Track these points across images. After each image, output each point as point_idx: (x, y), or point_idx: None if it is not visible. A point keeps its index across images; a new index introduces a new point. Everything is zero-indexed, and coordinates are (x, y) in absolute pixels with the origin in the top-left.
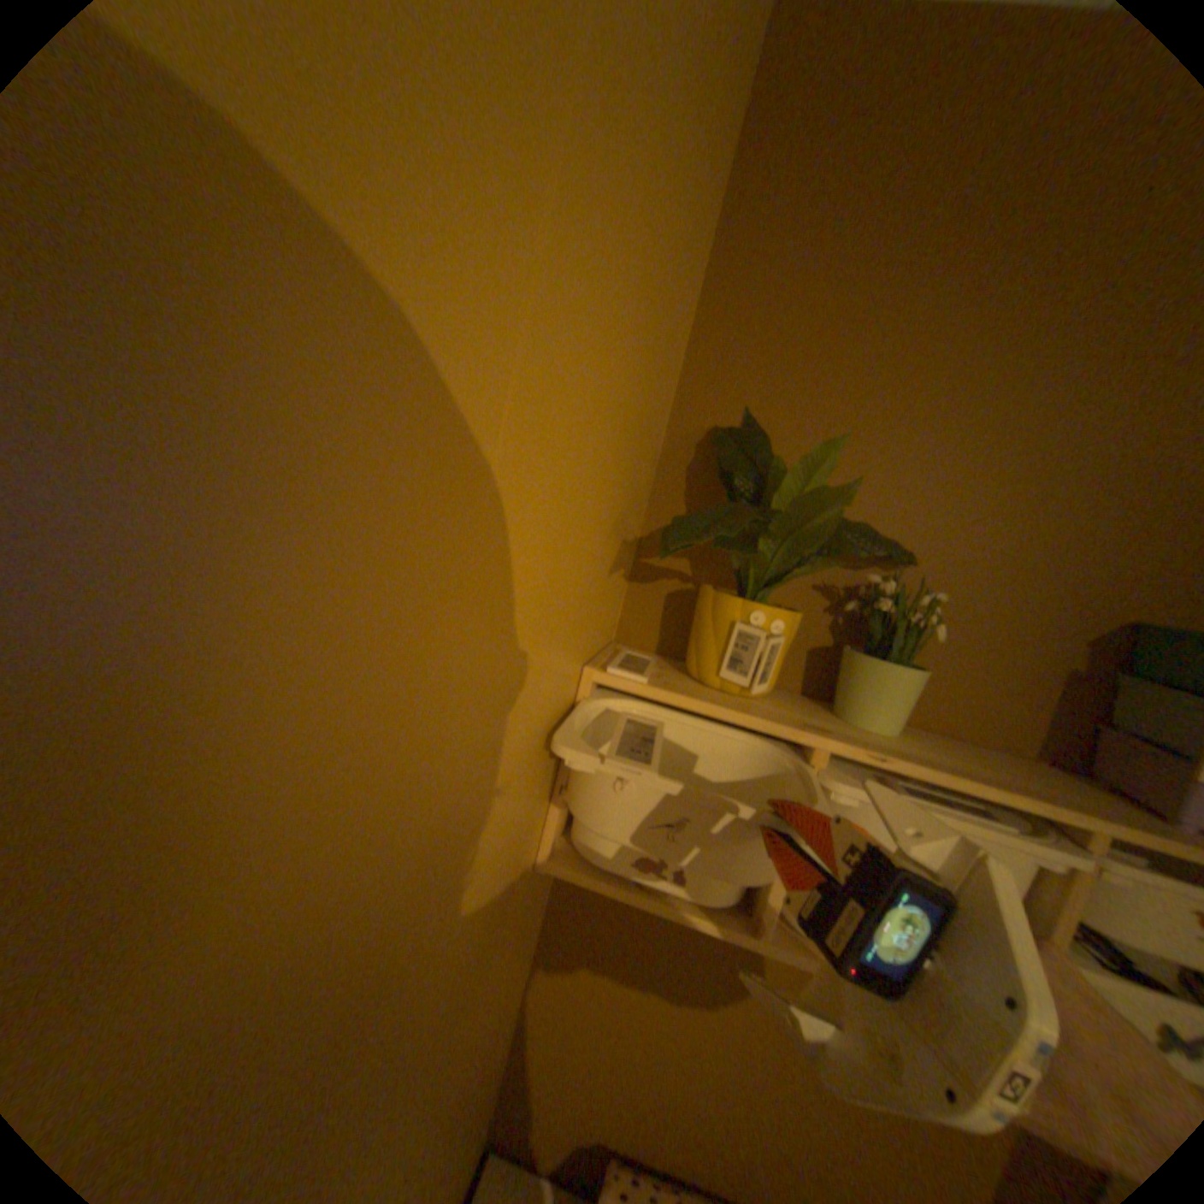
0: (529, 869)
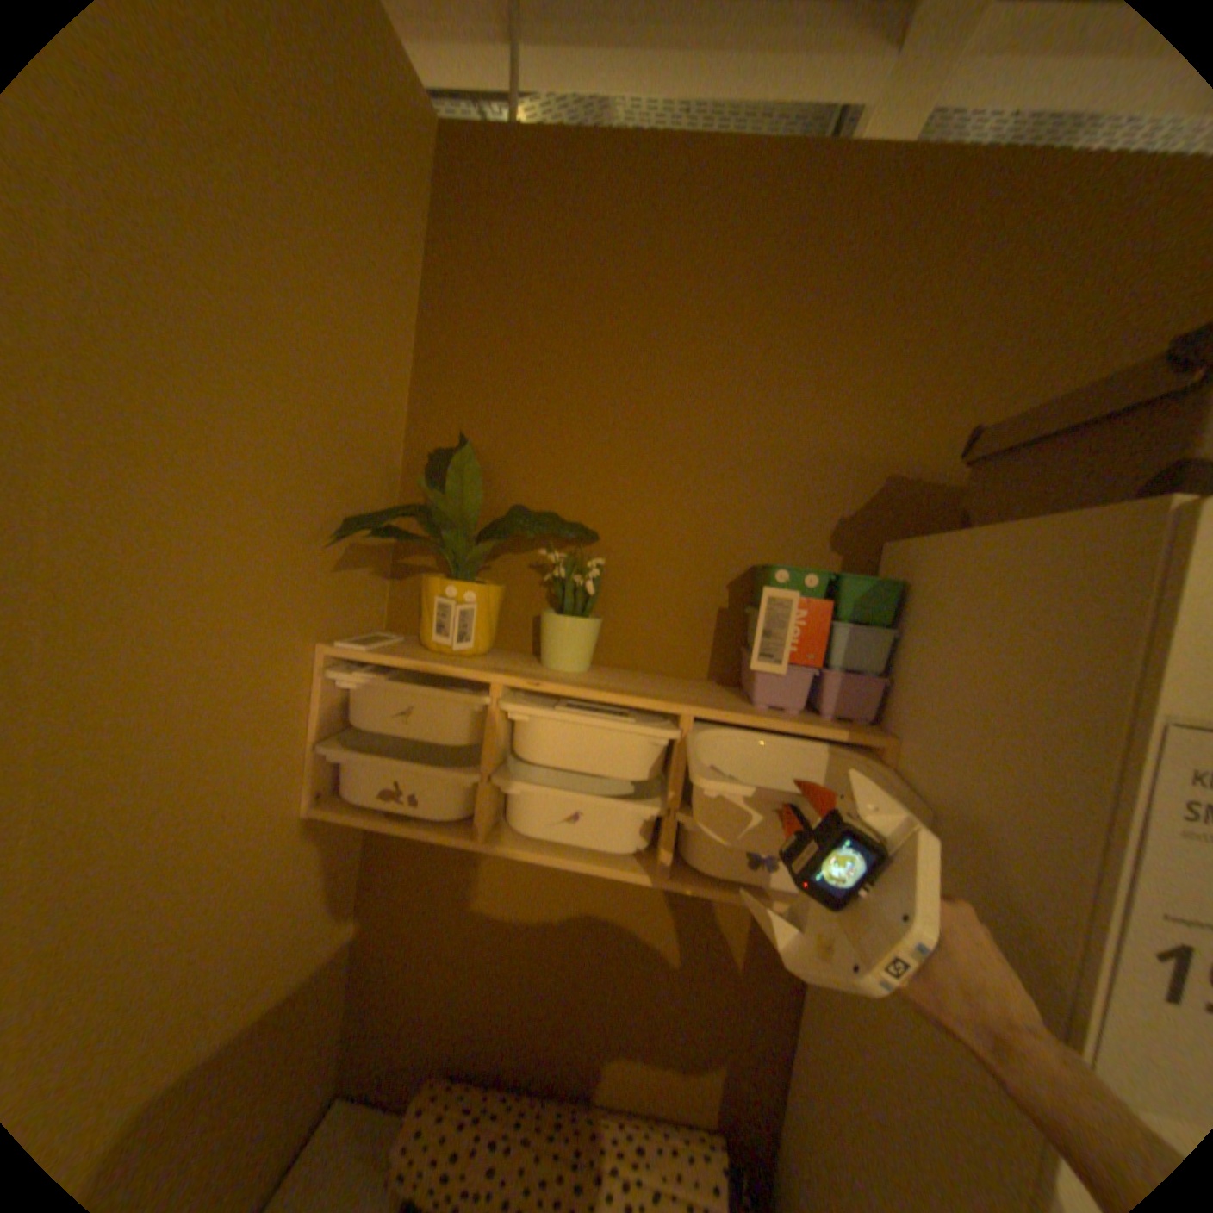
0: (286, 813)
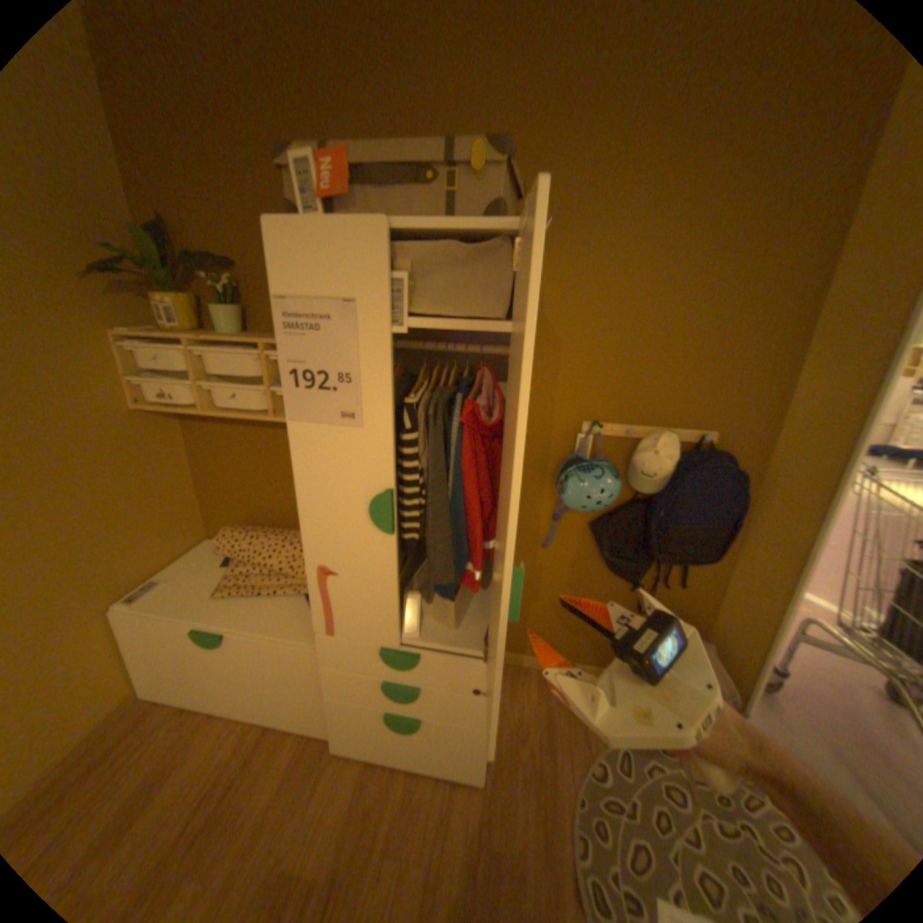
0: (118, 407)
